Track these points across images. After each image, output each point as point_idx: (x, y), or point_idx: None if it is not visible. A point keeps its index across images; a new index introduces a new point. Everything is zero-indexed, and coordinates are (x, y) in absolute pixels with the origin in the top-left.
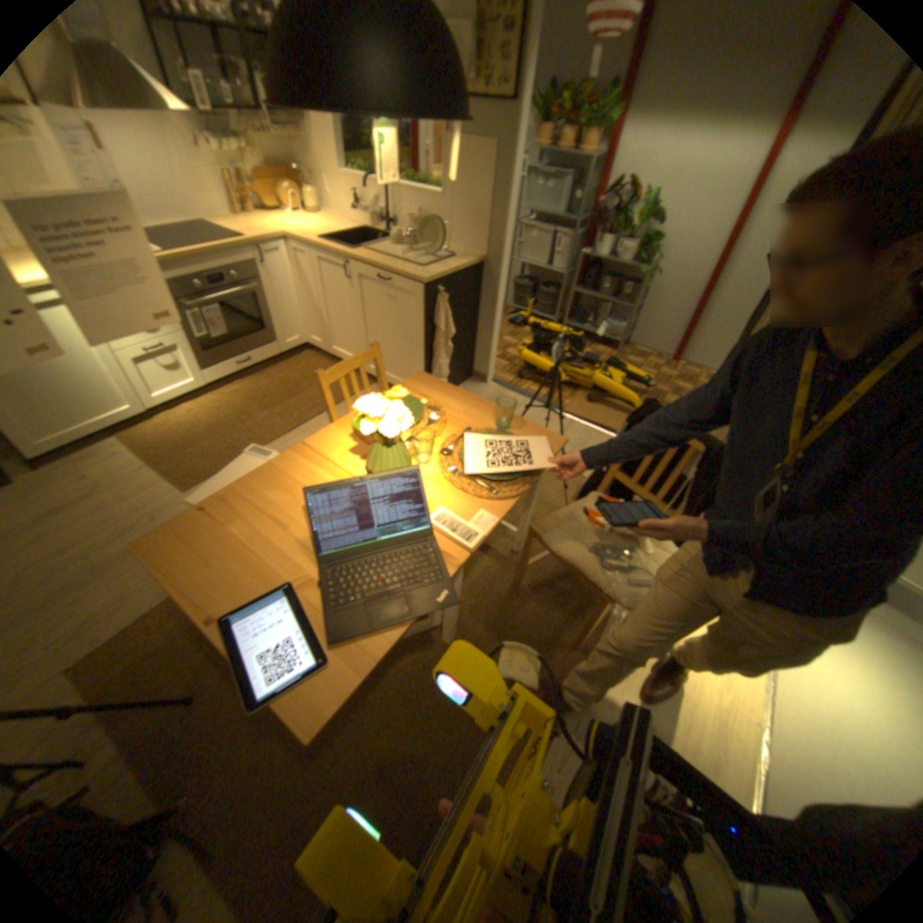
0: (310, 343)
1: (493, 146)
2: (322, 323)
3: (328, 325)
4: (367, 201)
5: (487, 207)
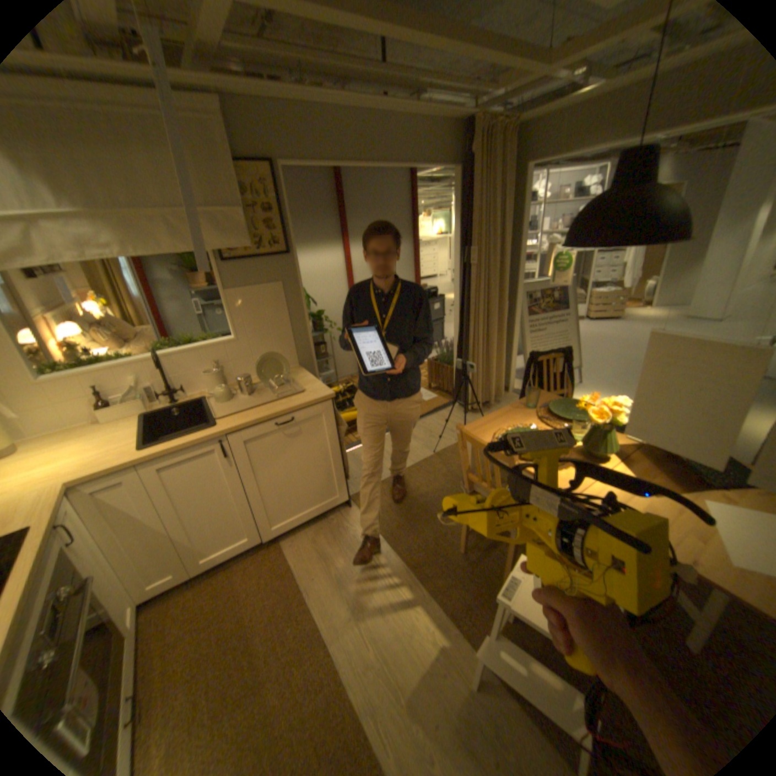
0: (142, 601)
1: (277, 287)
2: (170, 551)
3: (184, 544)
4: (112, 392)
5: (287, 331)
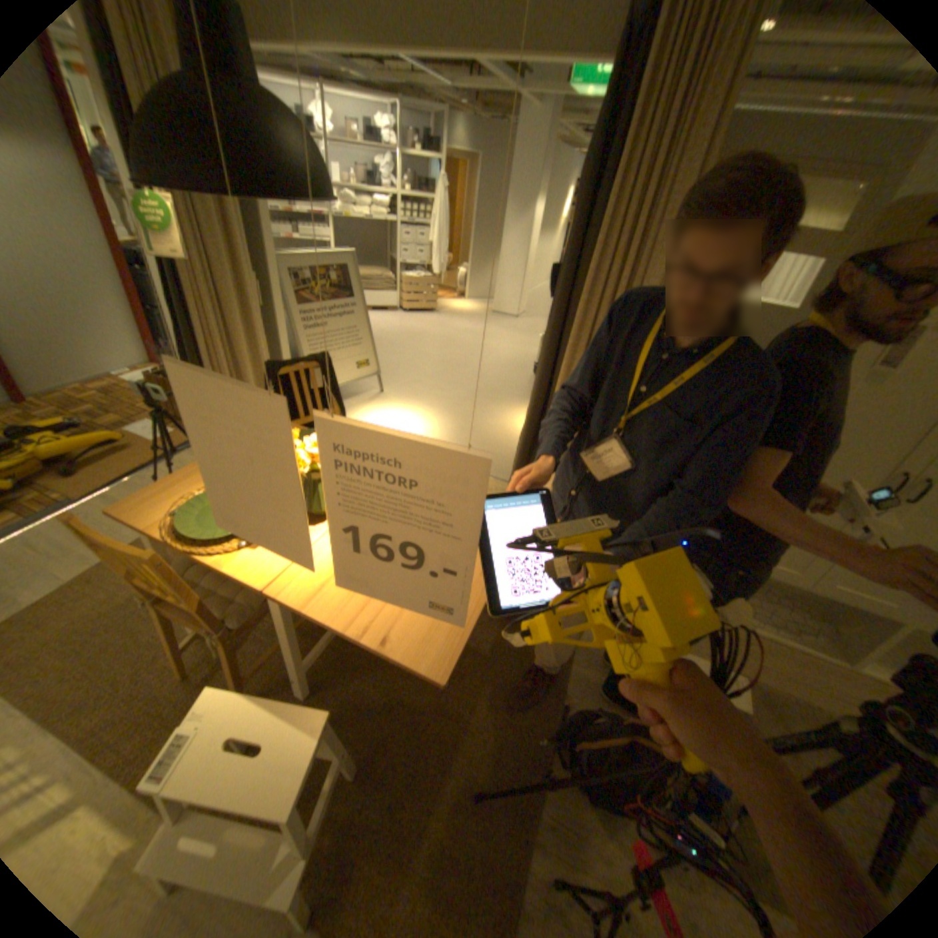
0: None
1: None
2: None
3: None
4: None
5: None
